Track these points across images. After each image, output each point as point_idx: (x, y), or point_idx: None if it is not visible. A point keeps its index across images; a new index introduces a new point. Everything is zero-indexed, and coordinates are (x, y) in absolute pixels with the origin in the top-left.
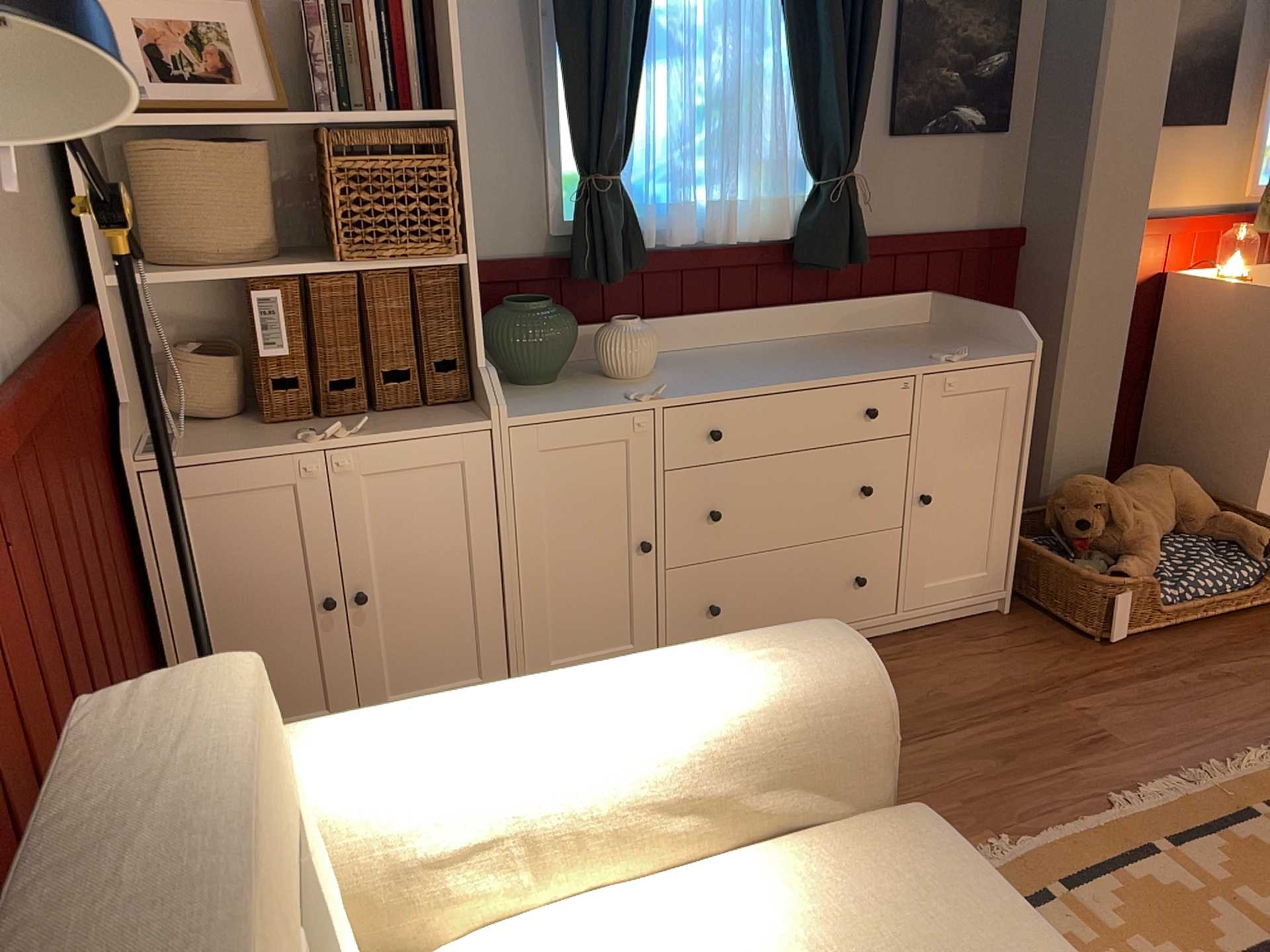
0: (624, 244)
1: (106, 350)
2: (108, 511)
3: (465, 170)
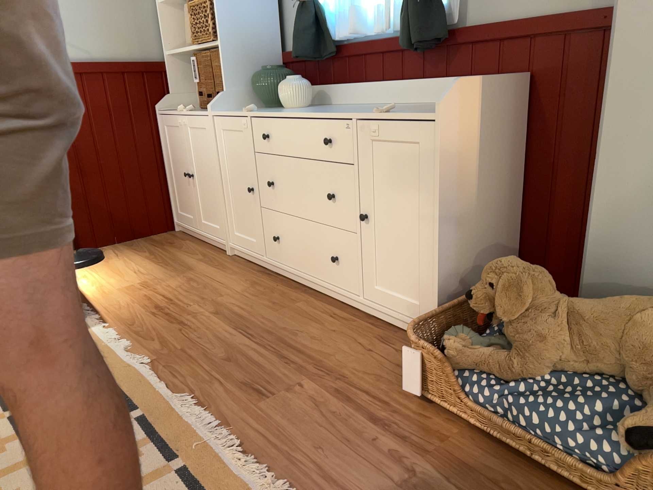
0: (313, 38)
1: (168, 77)
2: (142, 122)
3: (216, 4)
